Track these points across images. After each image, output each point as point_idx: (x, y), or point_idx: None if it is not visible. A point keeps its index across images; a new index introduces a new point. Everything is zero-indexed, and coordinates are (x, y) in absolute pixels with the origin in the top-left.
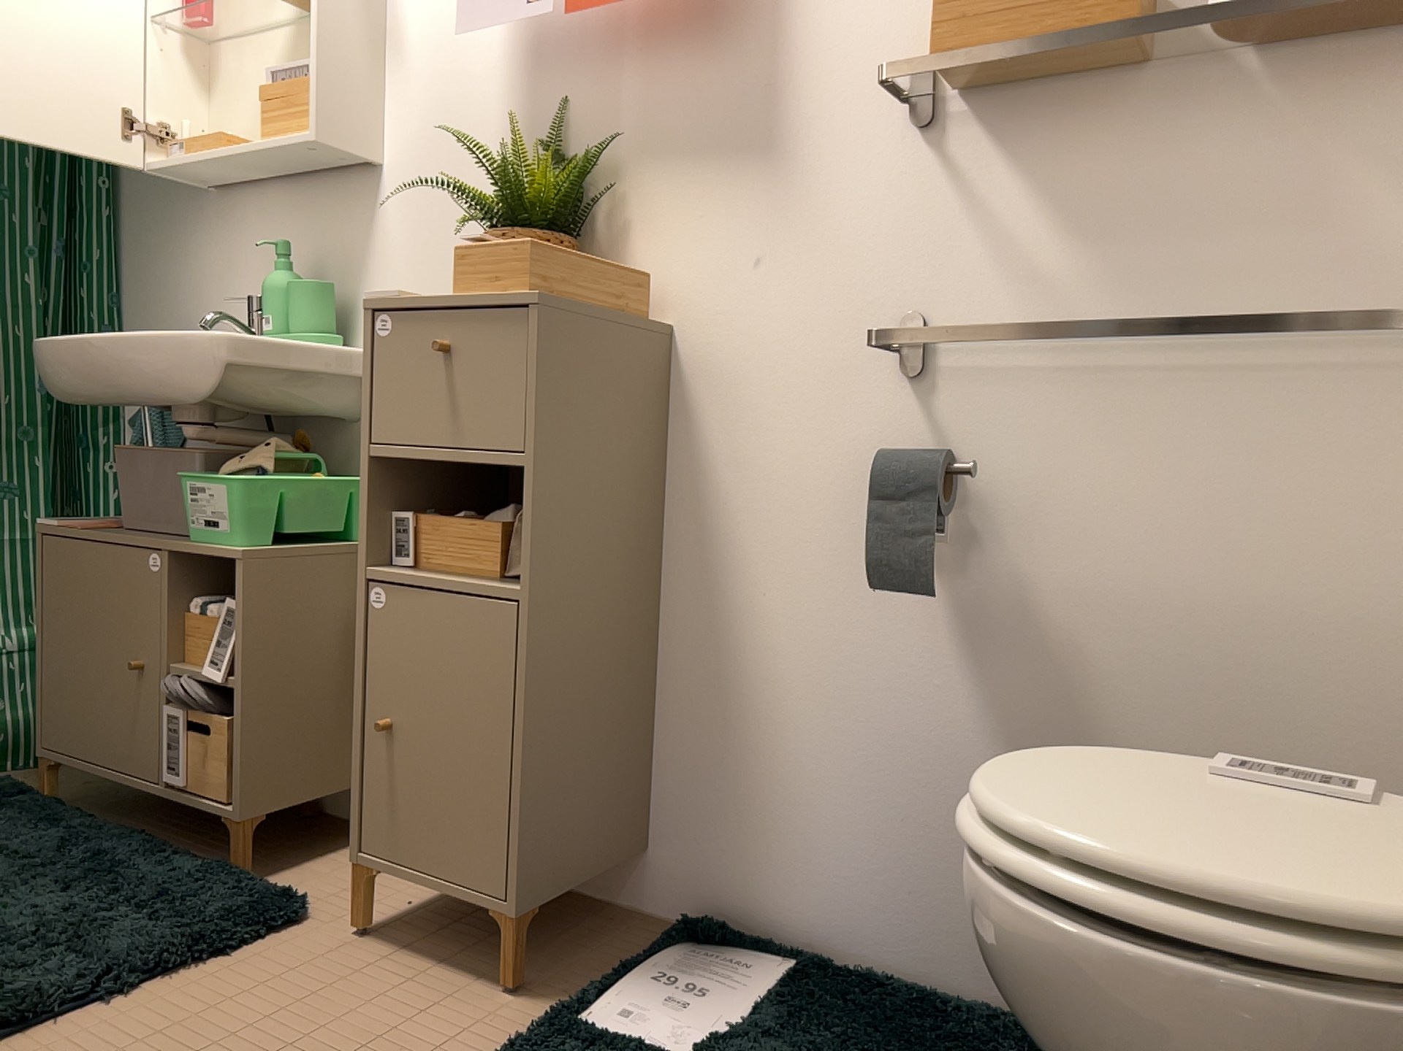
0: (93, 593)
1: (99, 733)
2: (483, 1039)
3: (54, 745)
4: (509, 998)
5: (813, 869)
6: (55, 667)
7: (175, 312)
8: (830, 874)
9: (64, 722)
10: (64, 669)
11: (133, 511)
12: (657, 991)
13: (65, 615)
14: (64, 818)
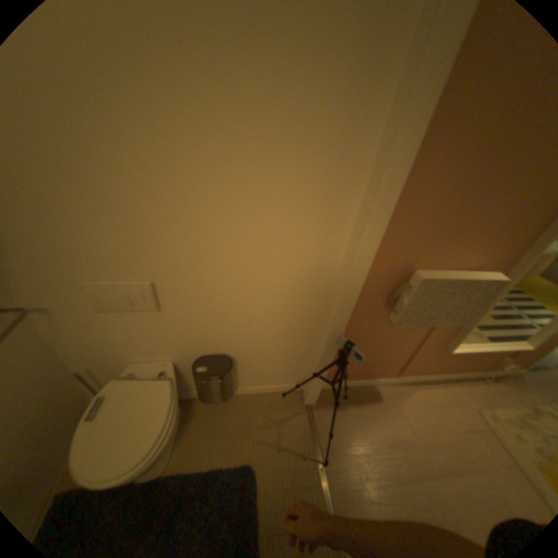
0: None
1: None
2: None
3: None
4: None
5: None
6: None
7: None
8: None
9: None
10: None
11: None
12: None
13: None
14: None
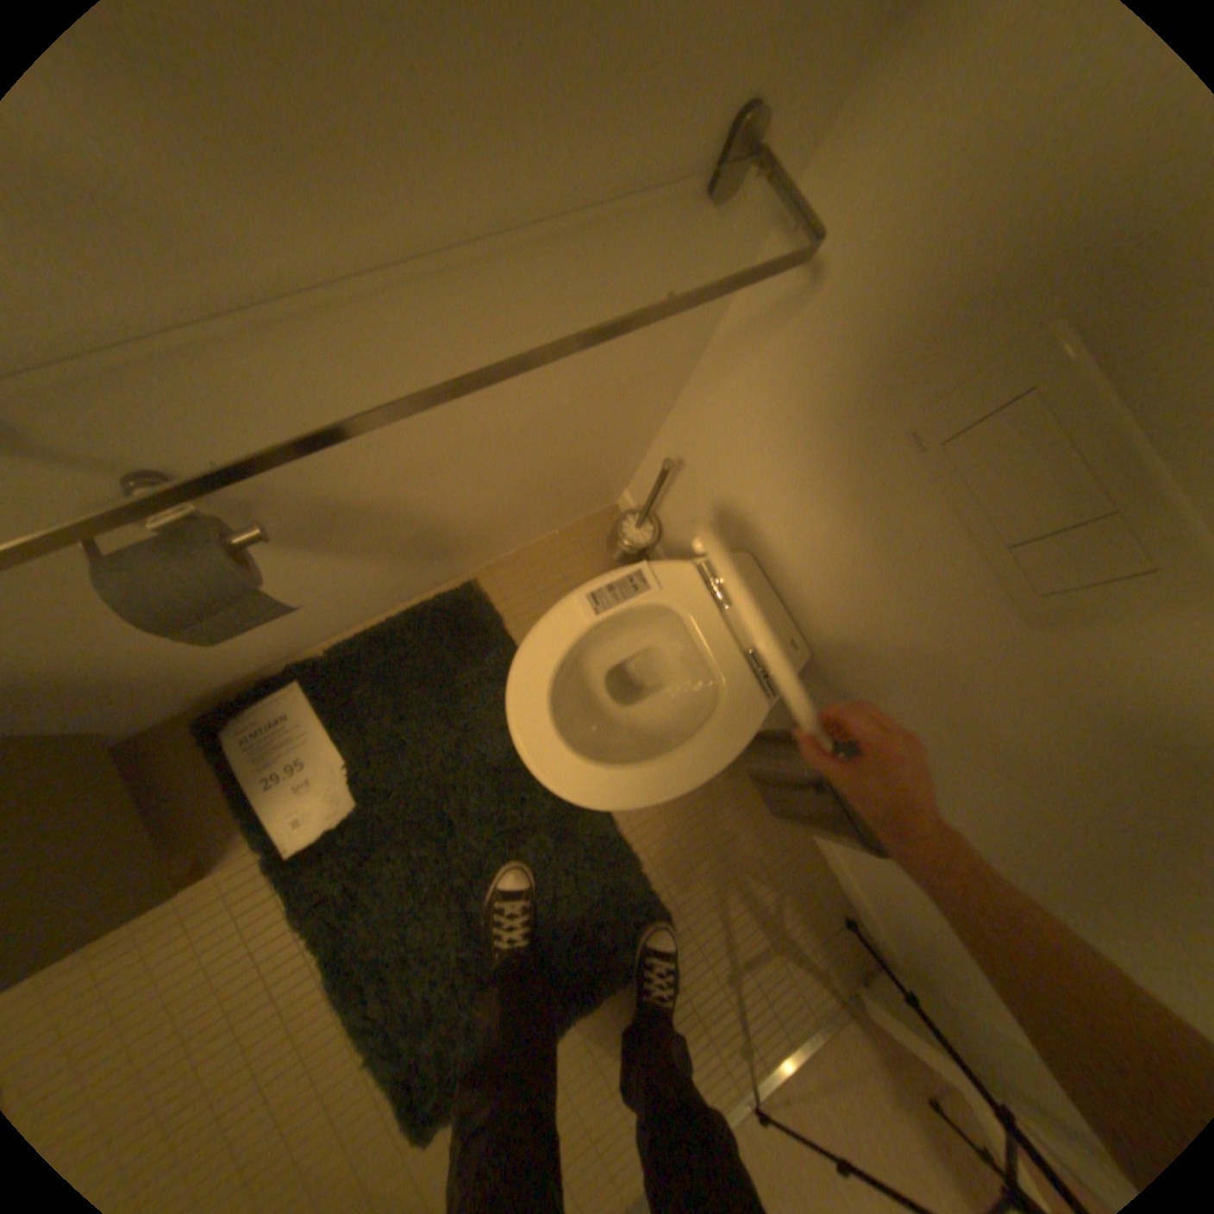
0: None
1: None
2: (244, 911)
3: None
4: (202, 880)
5: (252, 654)
6: None
7: None
8: (267, 647)
9: None
10: None
11: None
12: (275, 792)
13: None
14: None
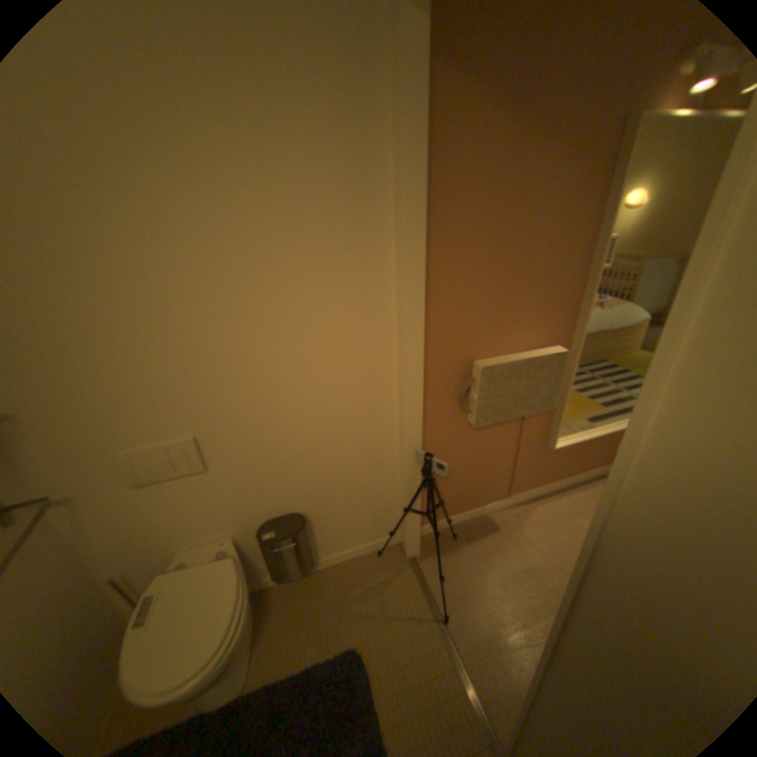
0: None
1: None
2: None
3: None
4: None
5: None
6: None
7: None
8: None
9: None
10: None
11: None
12: None
13: None
14: None
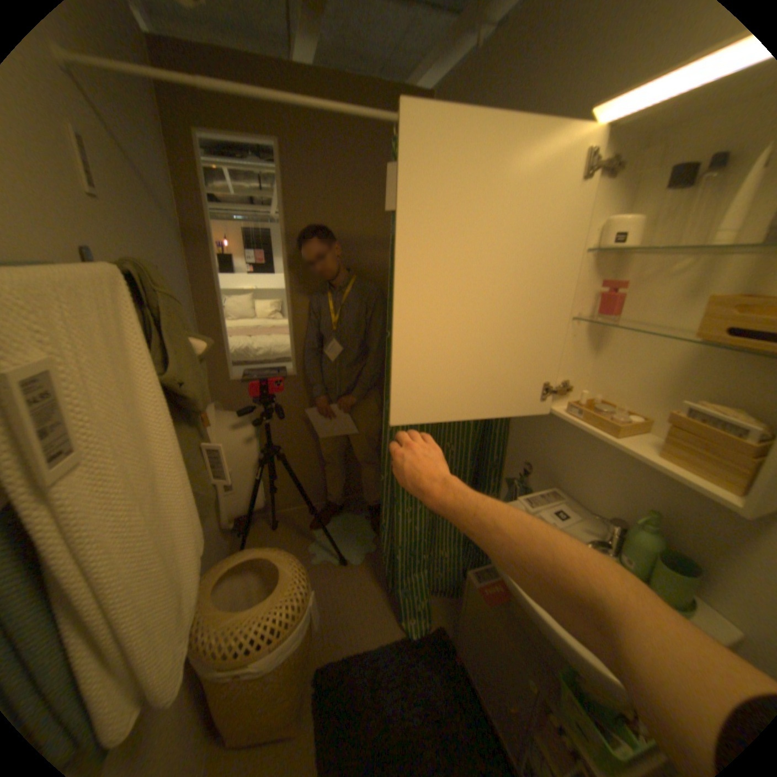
0: (493, 640)
1: (488, 693)
2: None
3: (465, 659)
4: None
5: None
6: (469, 635)
7: (541, 450)
8: None
9: (471, 660)
10: (473, 643)
11: (518, 611)
12: None
13: (476, 625)
14: (468, 708)
